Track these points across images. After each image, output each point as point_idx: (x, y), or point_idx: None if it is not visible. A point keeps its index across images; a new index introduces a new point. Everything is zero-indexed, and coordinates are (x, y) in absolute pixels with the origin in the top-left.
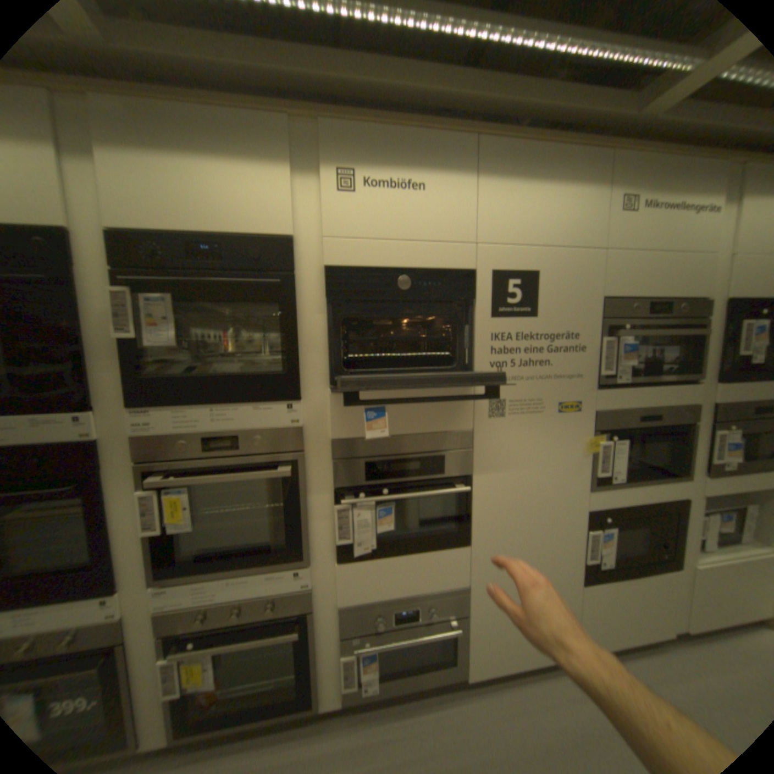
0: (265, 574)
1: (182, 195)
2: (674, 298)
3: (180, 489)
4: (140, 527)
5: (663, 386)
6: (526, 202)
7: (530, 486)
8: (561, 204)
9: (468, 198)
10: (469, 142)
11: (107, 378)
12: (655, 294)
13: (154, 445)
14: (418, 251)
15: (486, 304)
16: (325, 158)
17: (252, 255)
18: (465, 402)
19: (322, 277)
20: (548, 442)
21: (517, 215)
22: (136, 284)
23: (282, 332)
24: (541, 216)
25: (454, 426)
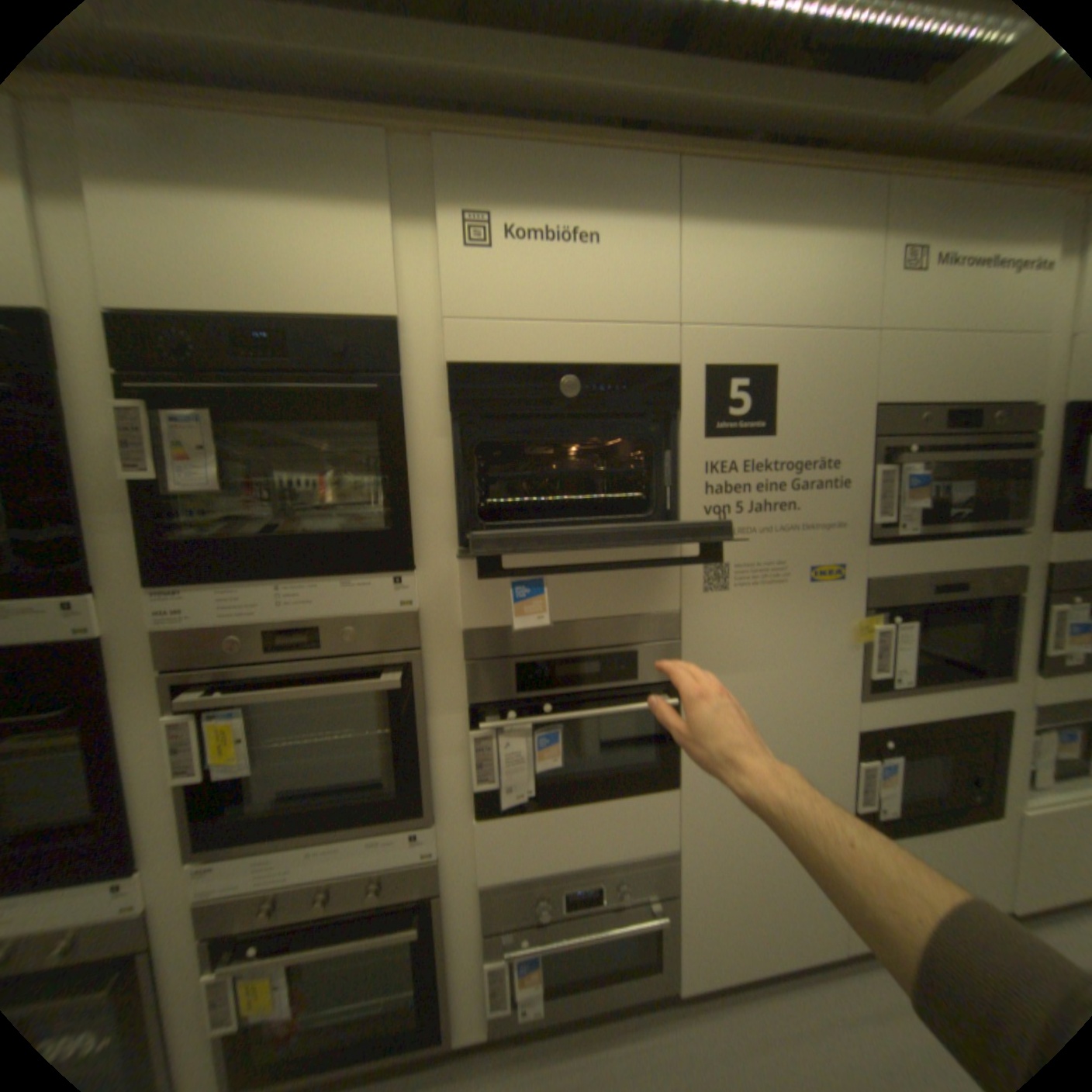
0: (365, 838)
1: (222, 256)
2: (985, 403)
3: (231, 711)
4: (170, 770)
5: (969, 538)
6: (755, 258)
7: (769, 695)
8: (810, 261)
9: (666, 254)
10: (666, 166)
11: (114, 541)
12: (955, 397)
13: (188, 644)
14: (591, 336)
15: (697, 417)
16: (443, 196)
17: (333, 347)
18: (668, 569)
19: (444, 379)
20: (795, 628)
21: (743, 278)
22: (155, 395)
23: (384, 465)
24: (779, 280)
25: (651, 605)
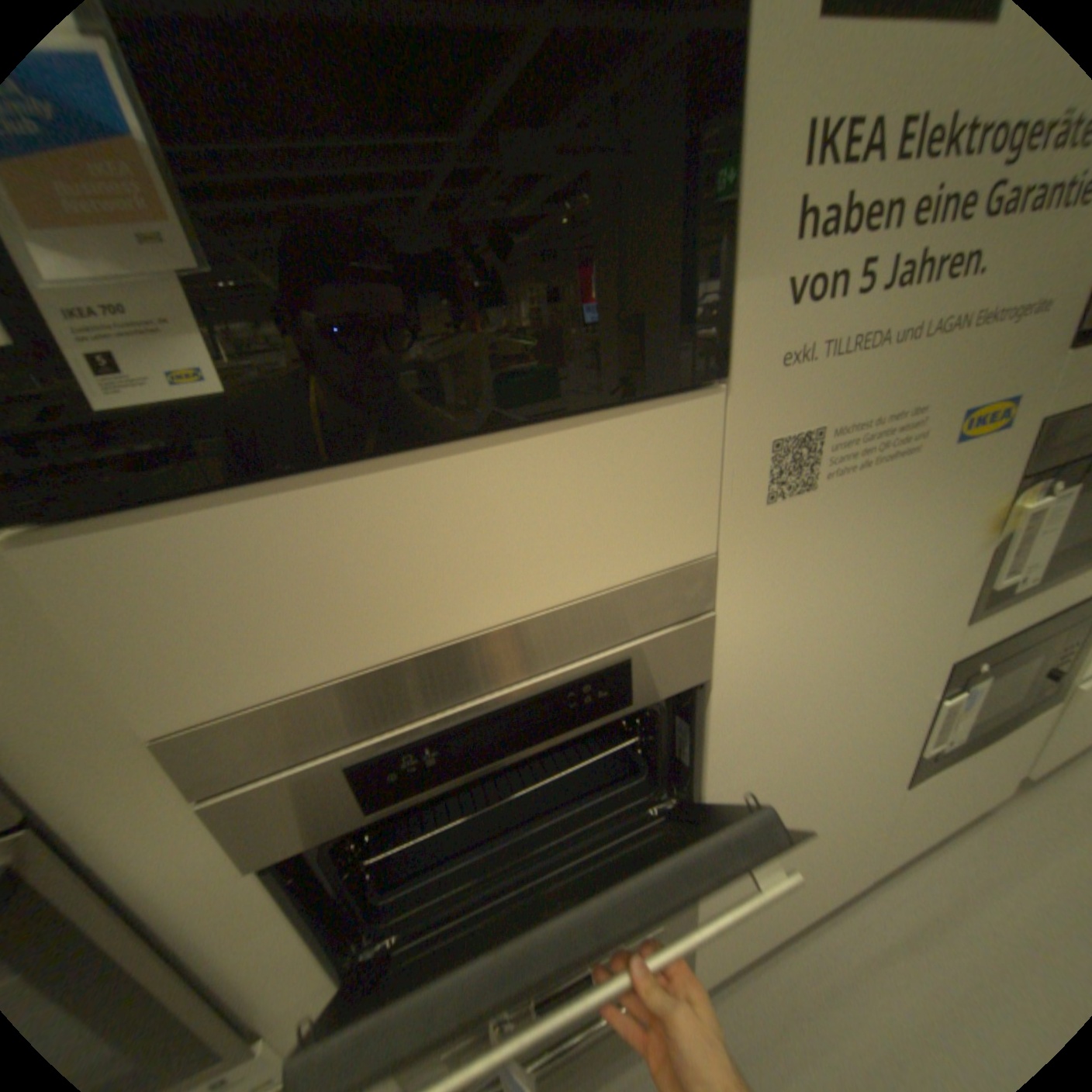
0: None
1: None
2: None
3: None
4: None
5: None
6: None
7: (853, 654)
8: None
9: None
10: None
11: None
12: None
13: None
14: None
15: None
16: None
17: None
18: (699, 462)
19: None
20: (915, 535)
21: None
22: None
23: None
24: None
25: (659, 556)
